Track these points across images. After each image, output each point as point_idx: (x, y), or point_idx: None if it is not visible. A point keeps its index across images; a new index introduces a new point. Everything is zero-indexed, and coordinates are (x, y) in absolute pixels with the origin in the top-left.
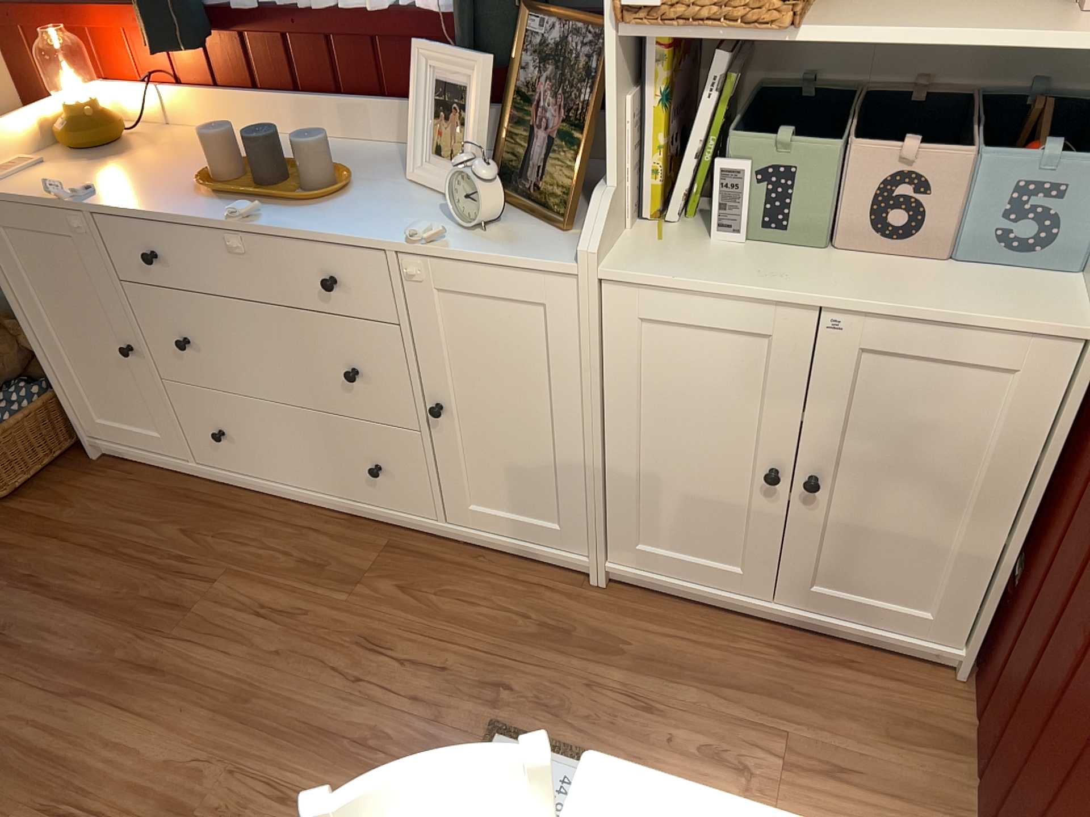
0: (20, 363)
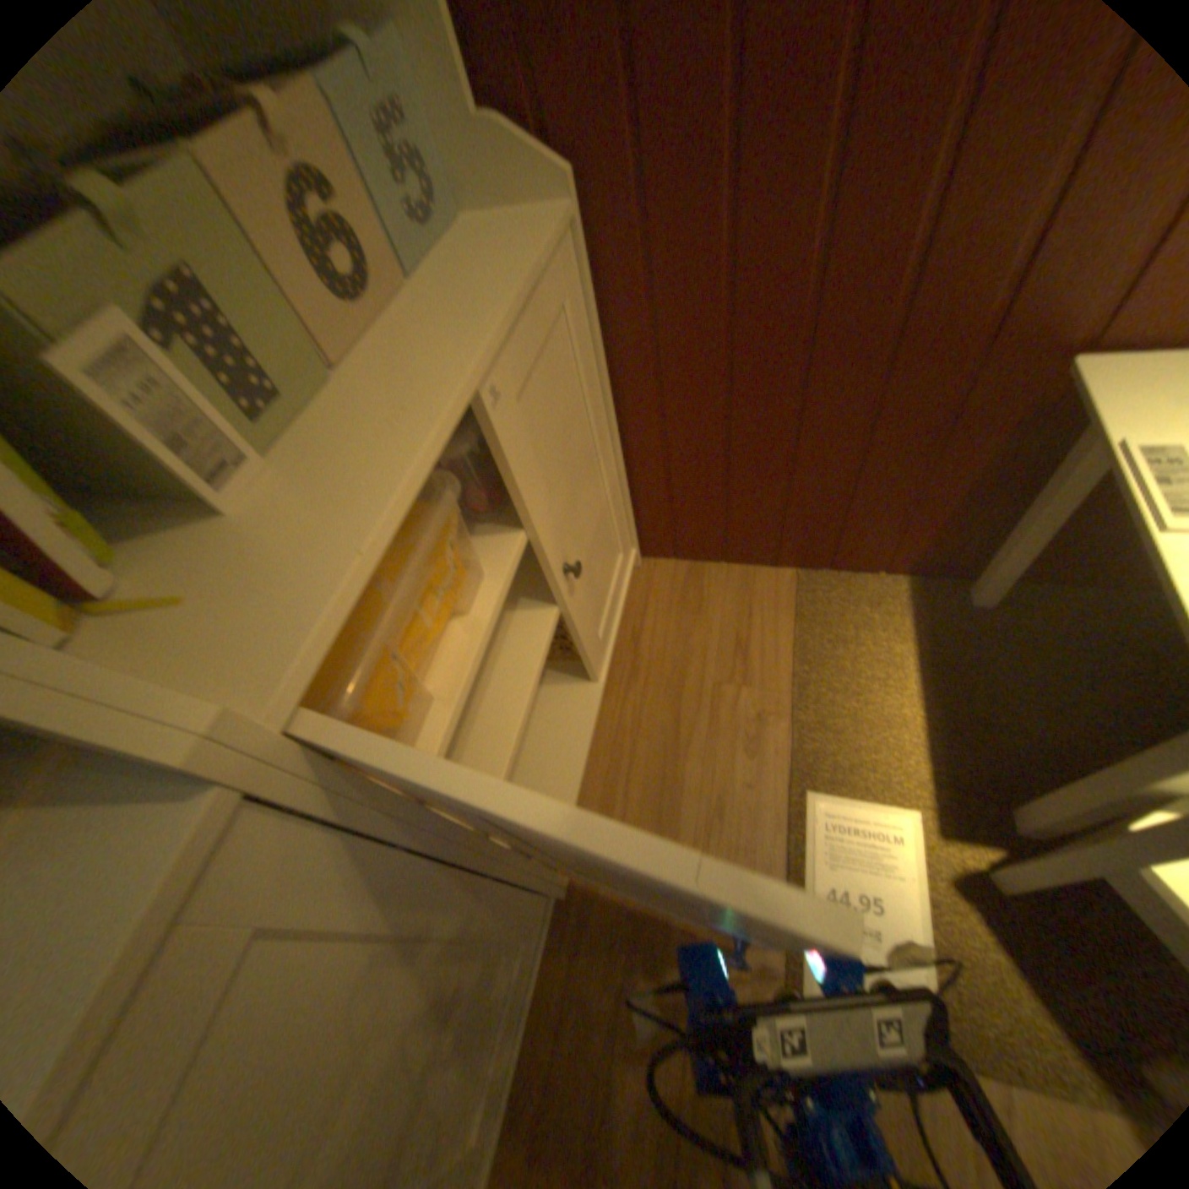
0: None
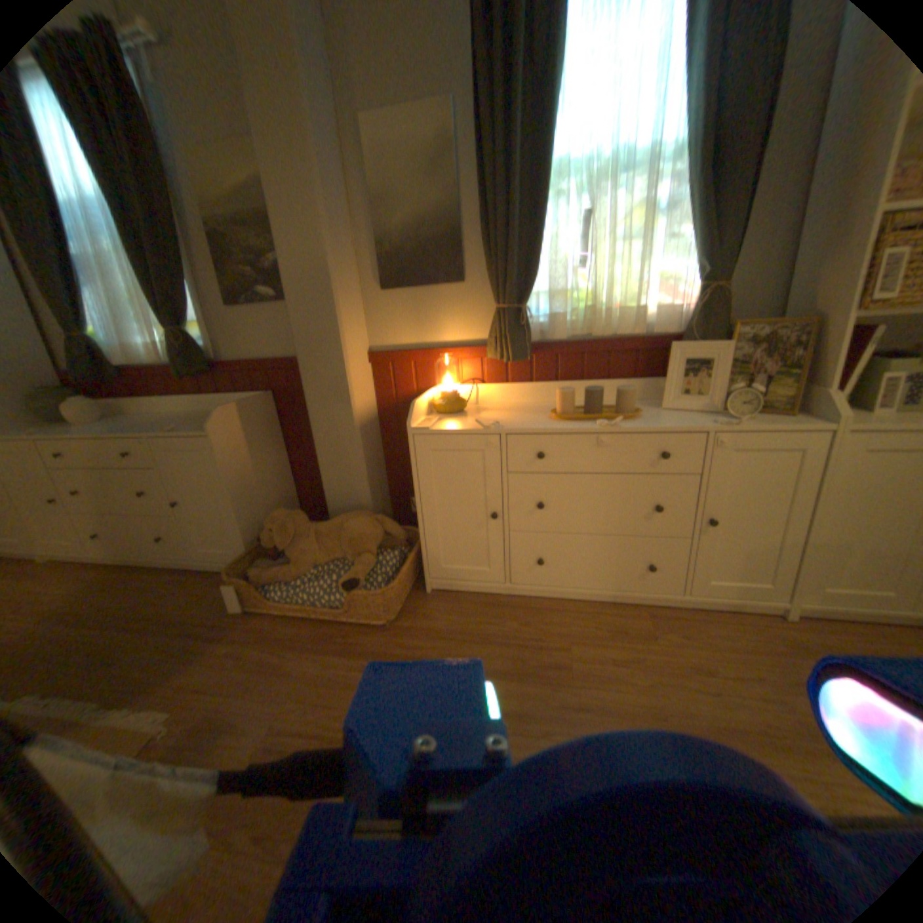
0: (378, 538)
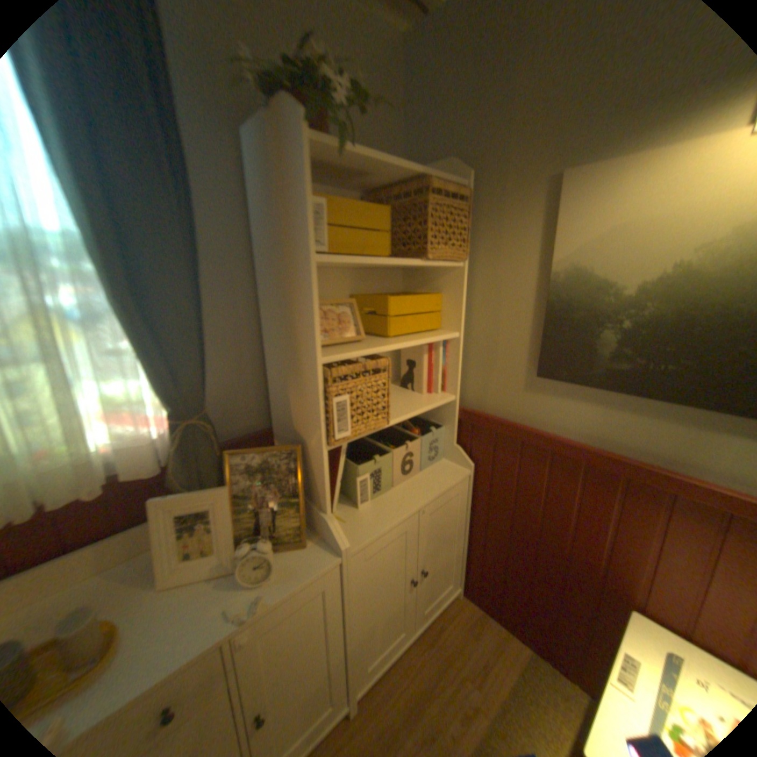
0: None
